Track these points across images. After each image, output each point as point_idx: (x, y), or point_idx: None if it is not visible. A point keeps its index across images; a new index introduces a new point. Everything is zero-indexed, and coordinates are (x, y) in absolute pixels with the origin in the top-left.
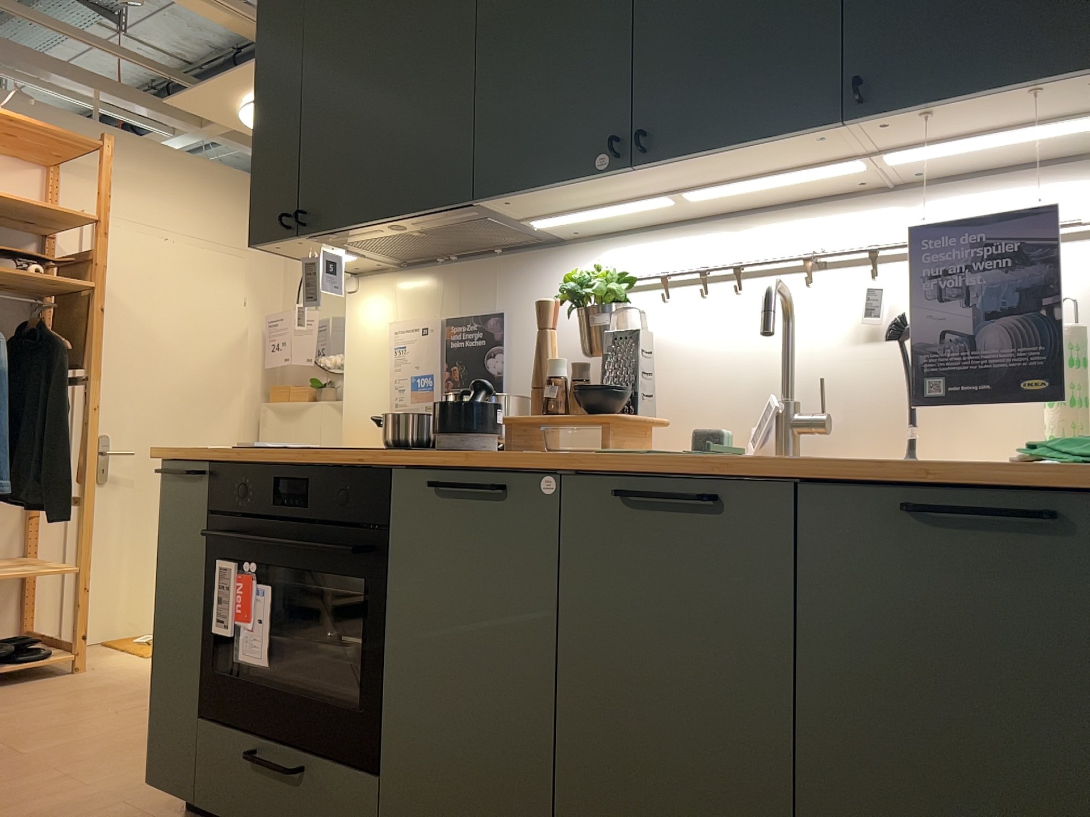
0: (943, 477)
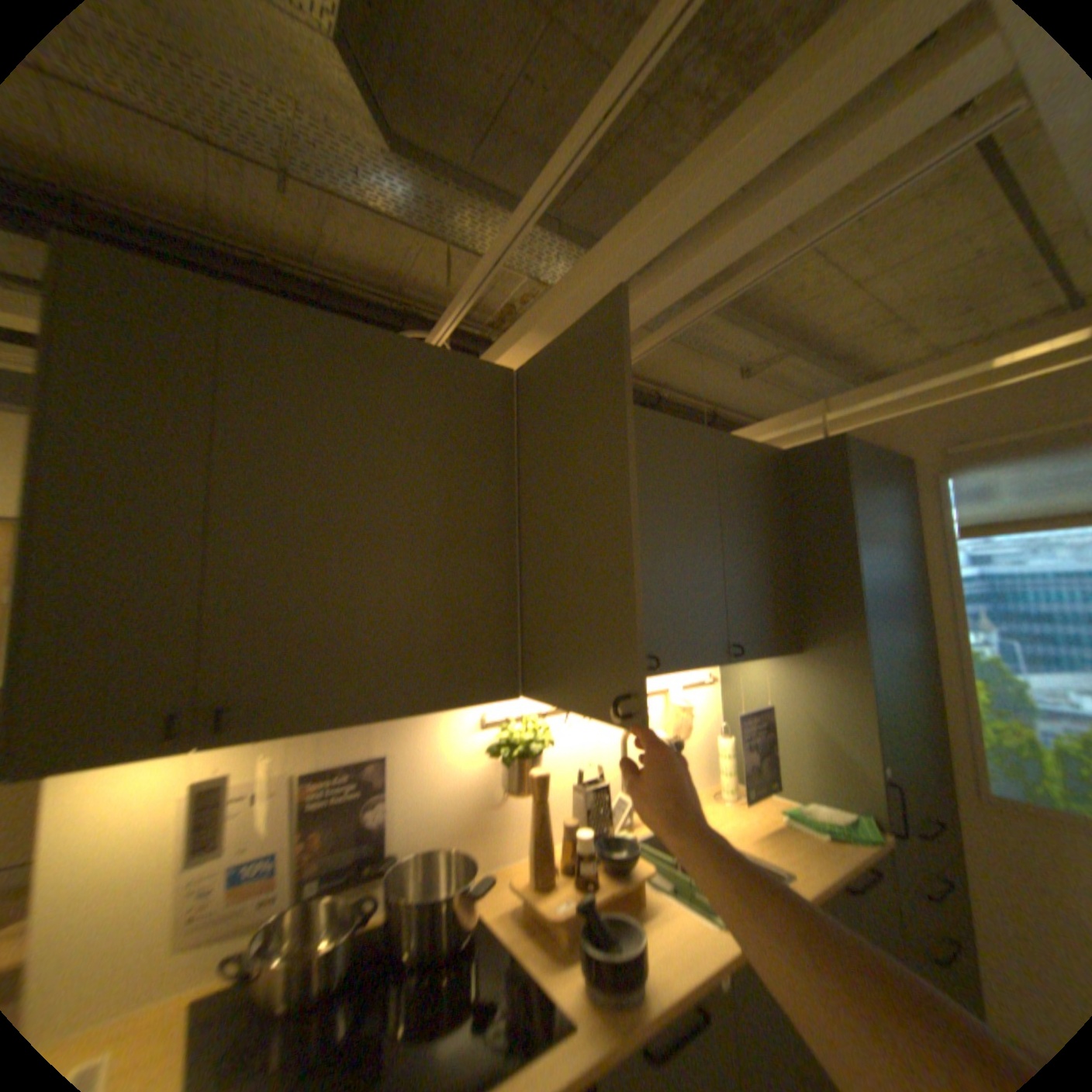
0: (857, 872)
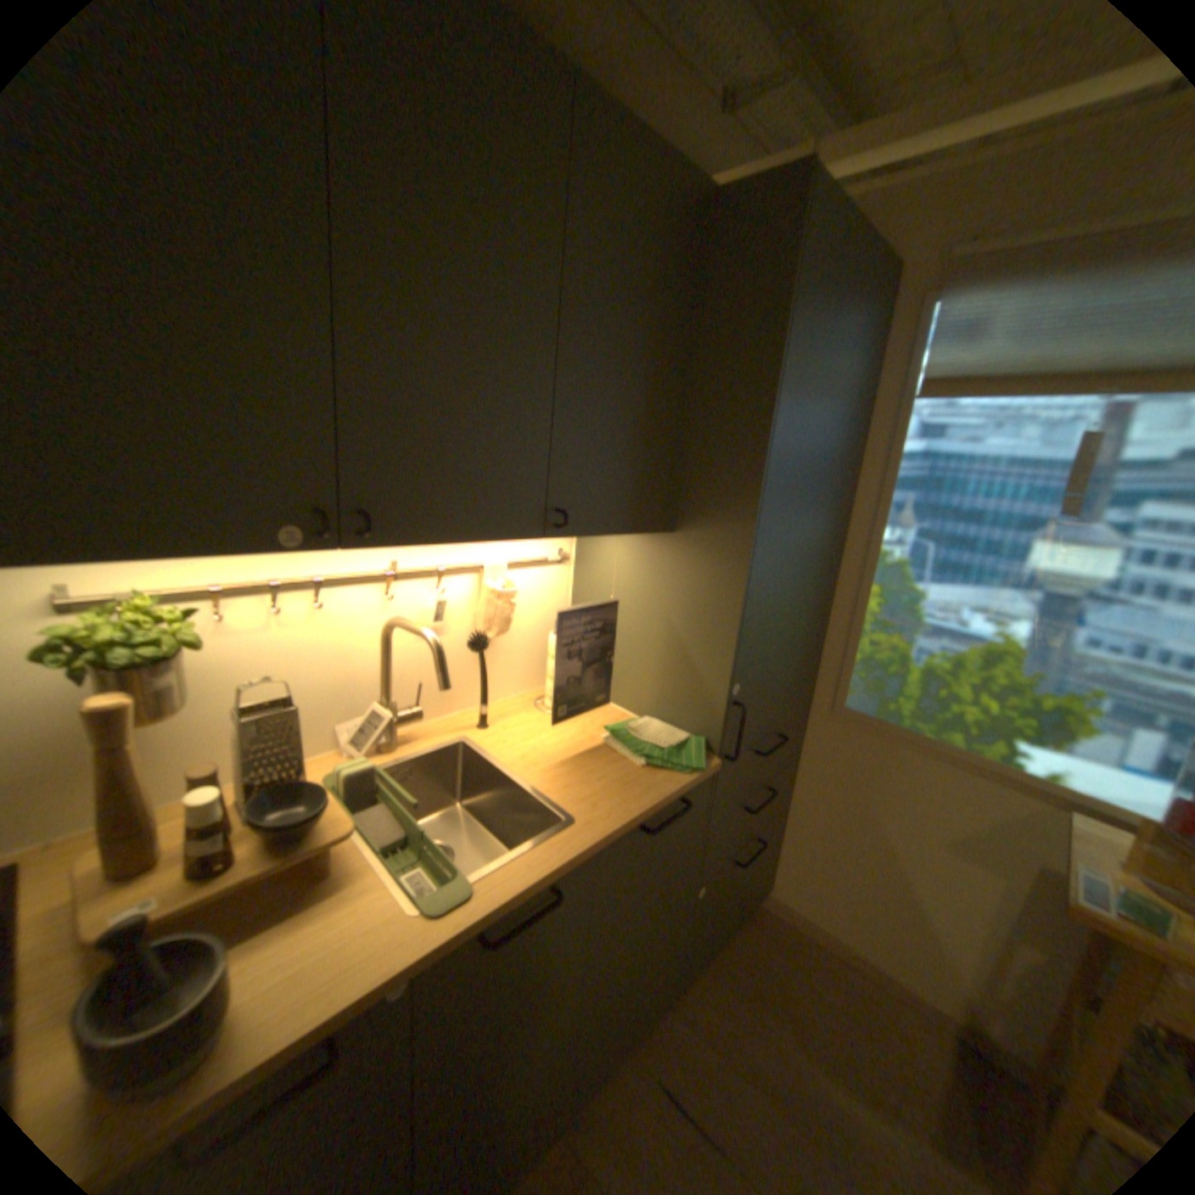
0: (658, 808)
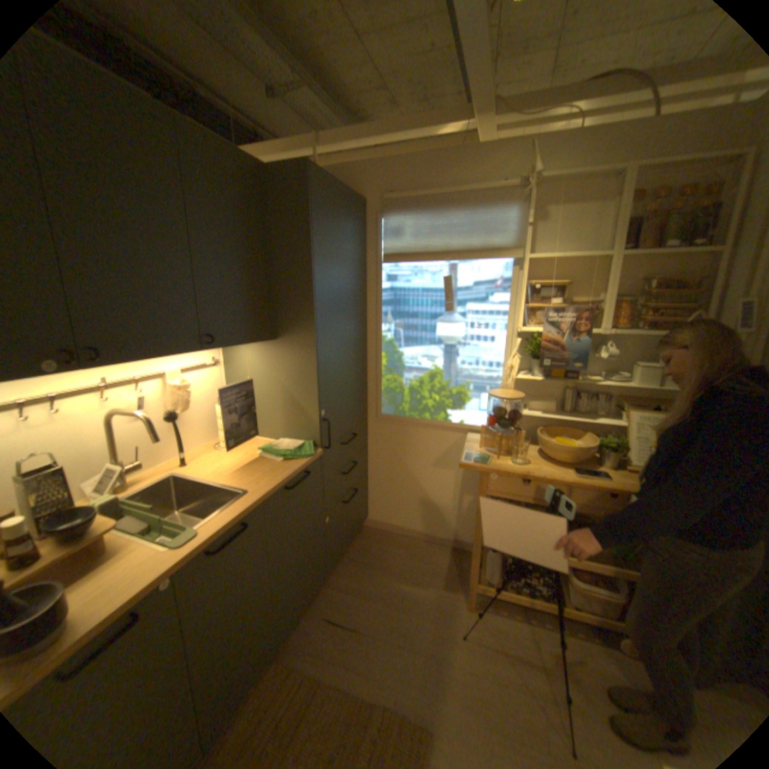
0: (292, 476)
